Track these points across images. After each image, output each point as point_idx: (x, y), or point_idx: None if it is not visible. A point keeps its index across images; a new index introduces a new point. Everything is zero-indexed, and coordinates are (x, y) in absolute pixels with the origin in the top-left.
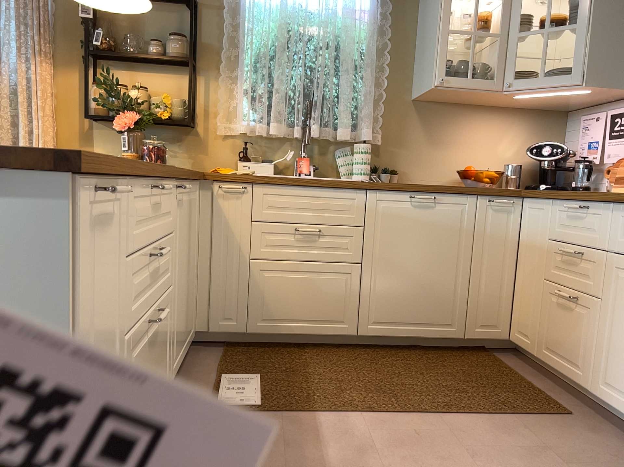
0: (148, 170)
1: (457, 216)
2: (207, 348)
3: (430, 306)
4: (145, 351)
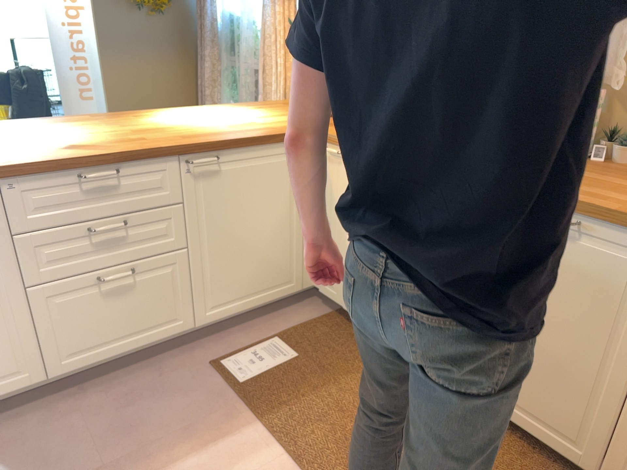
0: (68, 162)
1: (620, 271)
2: (322, 304)
3: (543, 395)
4: (106, 297)
